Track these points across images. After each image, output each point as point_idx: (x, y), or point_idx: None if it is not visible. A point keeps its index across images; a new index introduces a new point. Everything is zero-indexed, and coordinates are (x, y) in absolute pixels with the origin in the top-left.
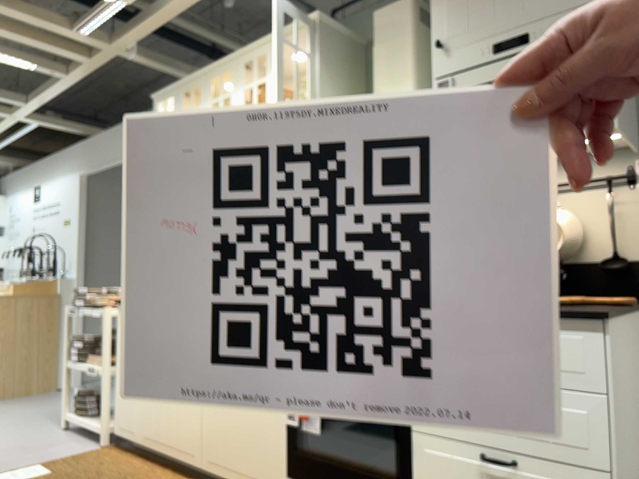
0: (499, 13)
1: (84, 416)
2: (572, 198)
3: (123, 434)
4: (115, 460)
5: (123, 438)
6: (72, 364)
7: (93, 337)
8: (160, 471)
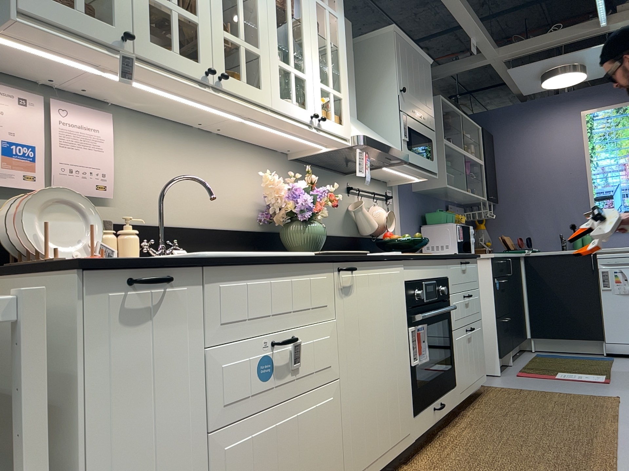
0: (416, 95)
1: None
2: (376, 202)
3: None
4: None
5: None
6: None
7: None
8: None
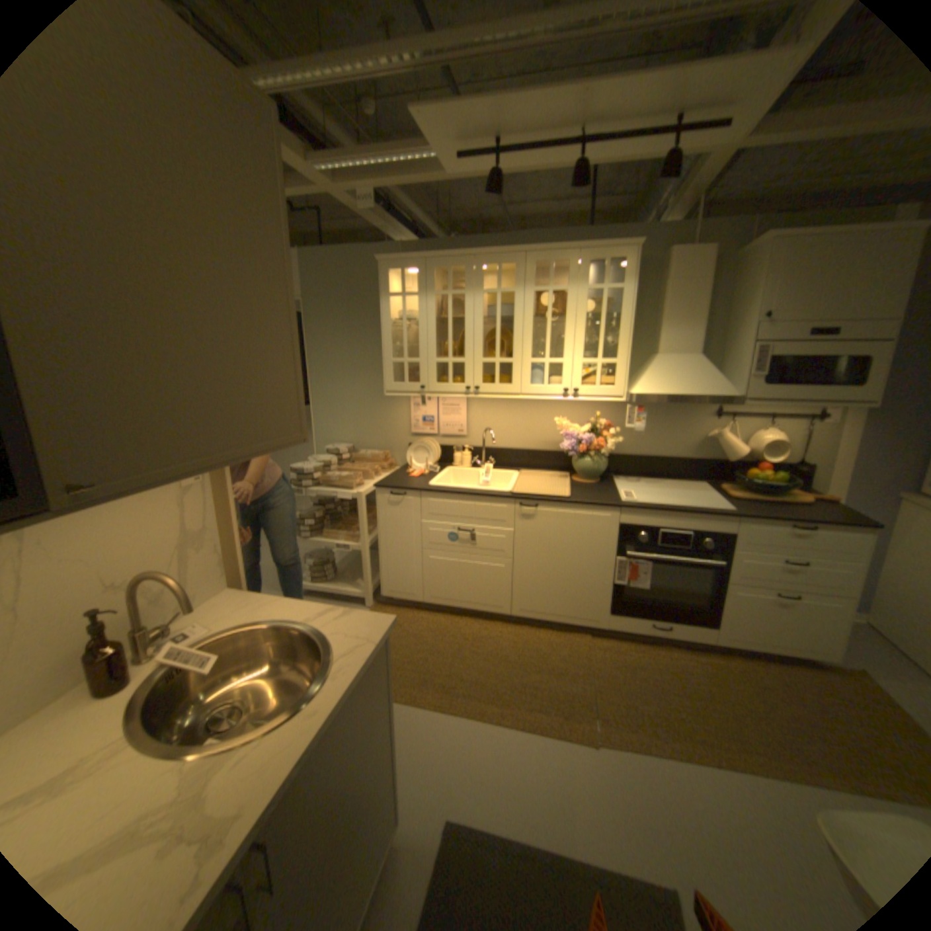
0: (824, 304)
1: (324, 582)
2: (783, 423)
3: (399, 596)
4: (405, 619)
5: (399, 599)
6: (303, 540)
7: (315, 511)
8: (458, 620)
